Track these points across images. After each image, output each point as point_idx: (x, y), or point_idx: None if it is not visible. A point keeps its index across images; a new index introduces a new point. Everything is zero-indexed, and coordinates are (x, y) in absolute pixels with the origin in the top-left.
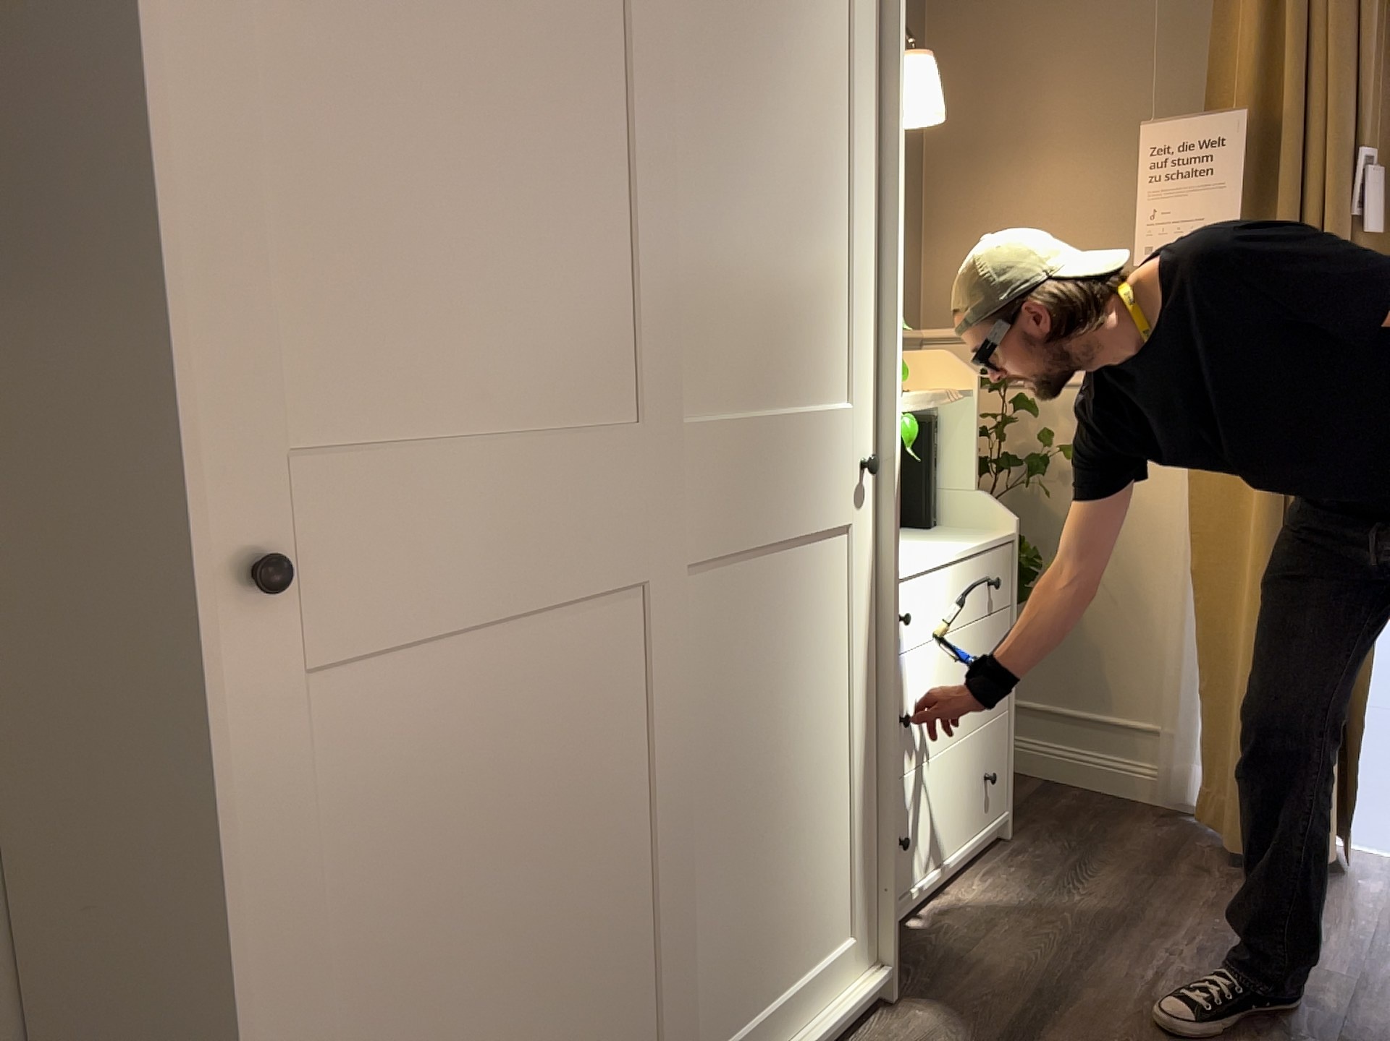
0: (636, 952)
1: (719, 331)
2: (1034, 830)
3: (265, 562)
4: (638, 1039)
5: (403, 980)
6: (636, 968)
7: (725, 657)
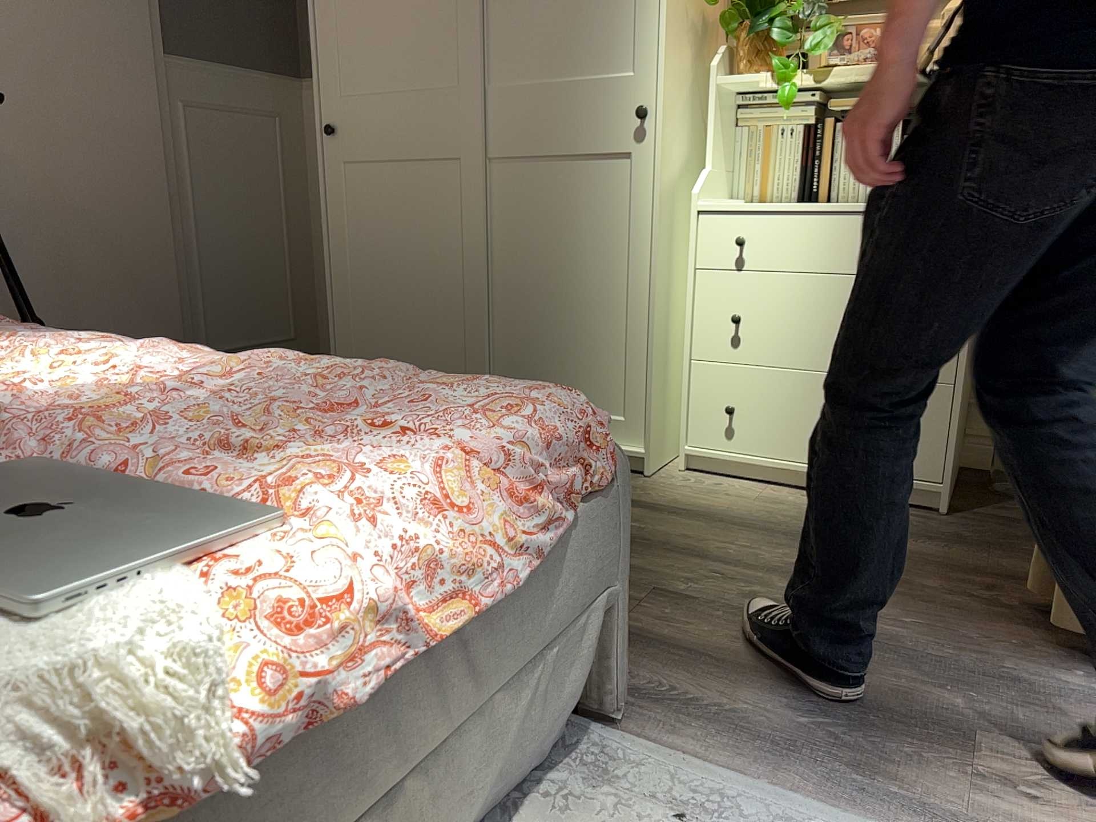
0: (457, 318)
1: (524, 42)
2: (992, 528)
3: (330, 130)
4: (459, 356)
5: (372, 272)
6: (458, 325)
7: (524, 210)
